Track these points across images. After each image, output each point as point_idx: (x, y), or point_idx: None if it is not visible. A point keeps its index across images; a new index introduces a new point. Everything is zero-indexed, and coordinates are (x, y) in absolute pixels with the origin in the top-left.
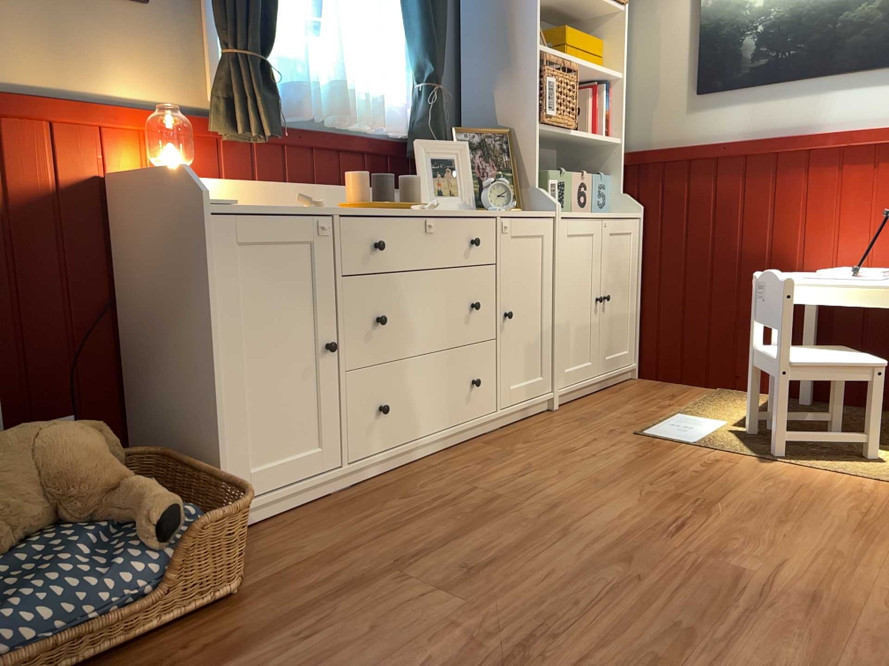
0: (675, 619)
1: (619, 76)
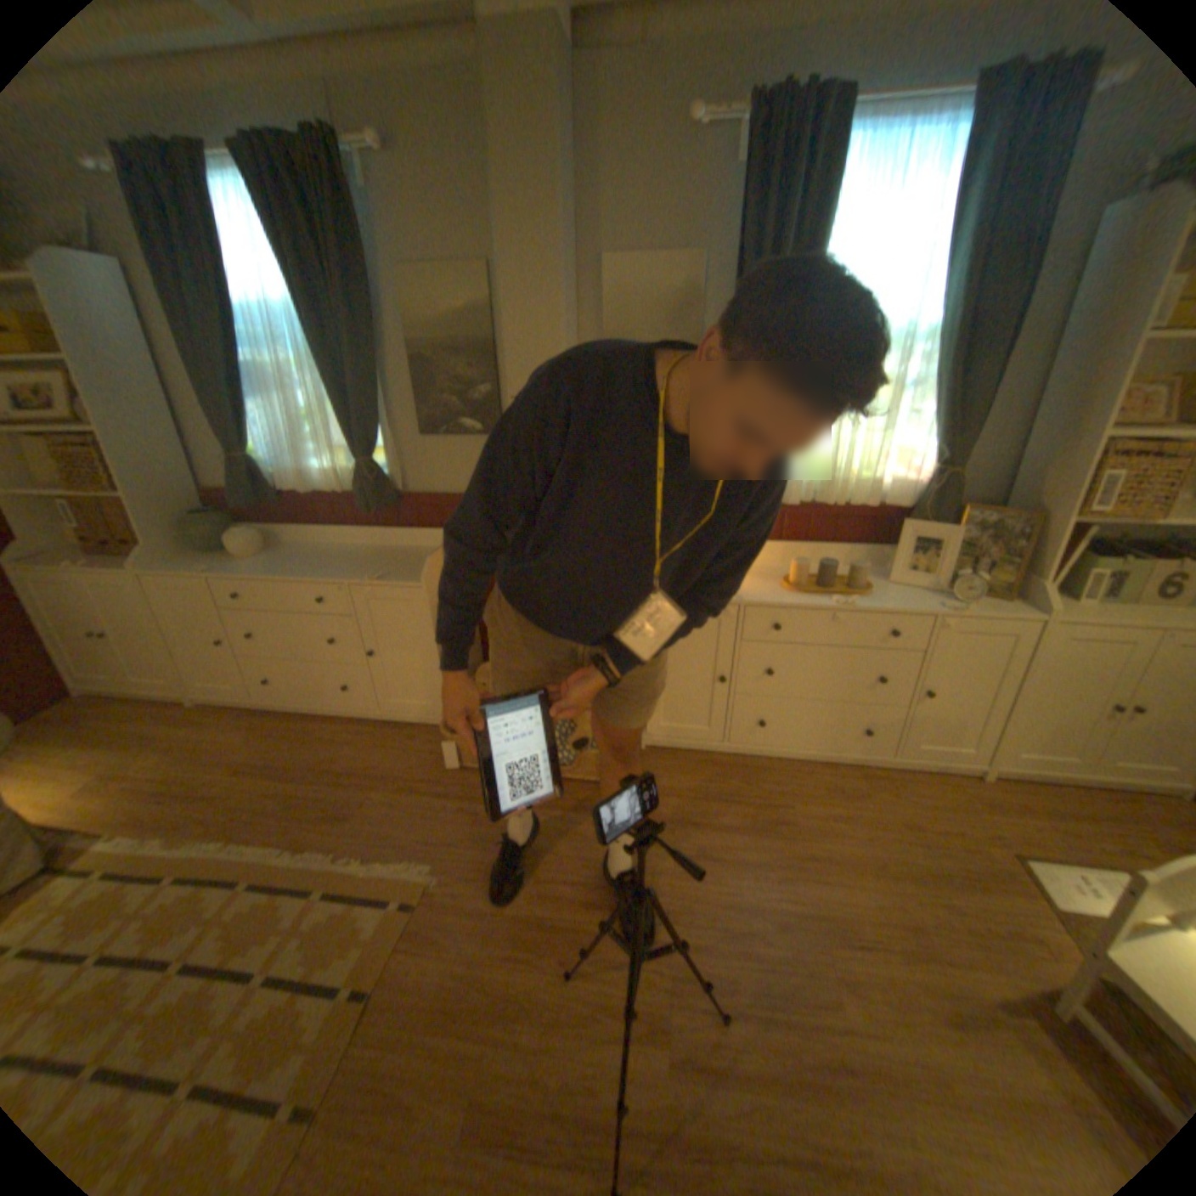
0: (741, 983)
1: None
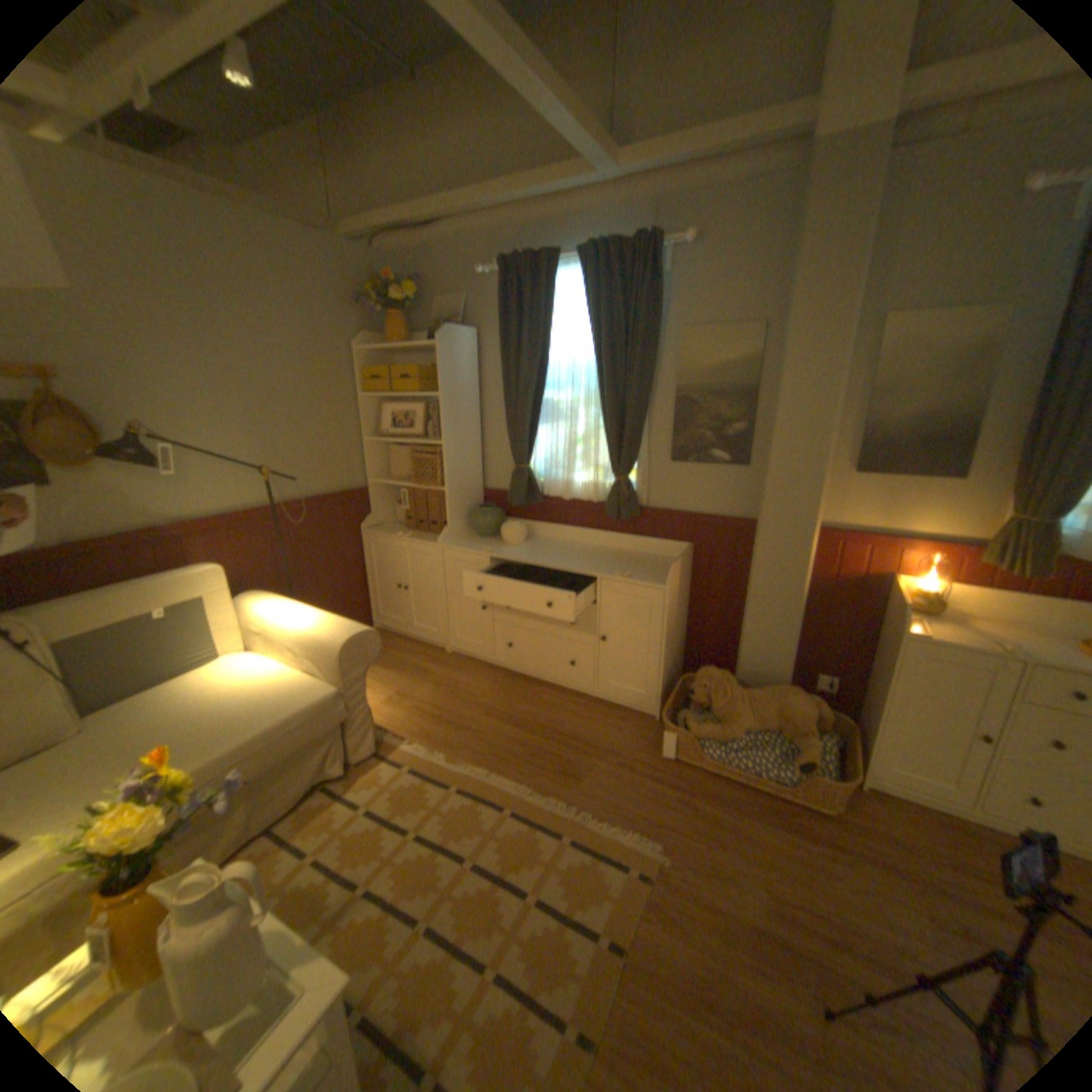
0: None
1: None
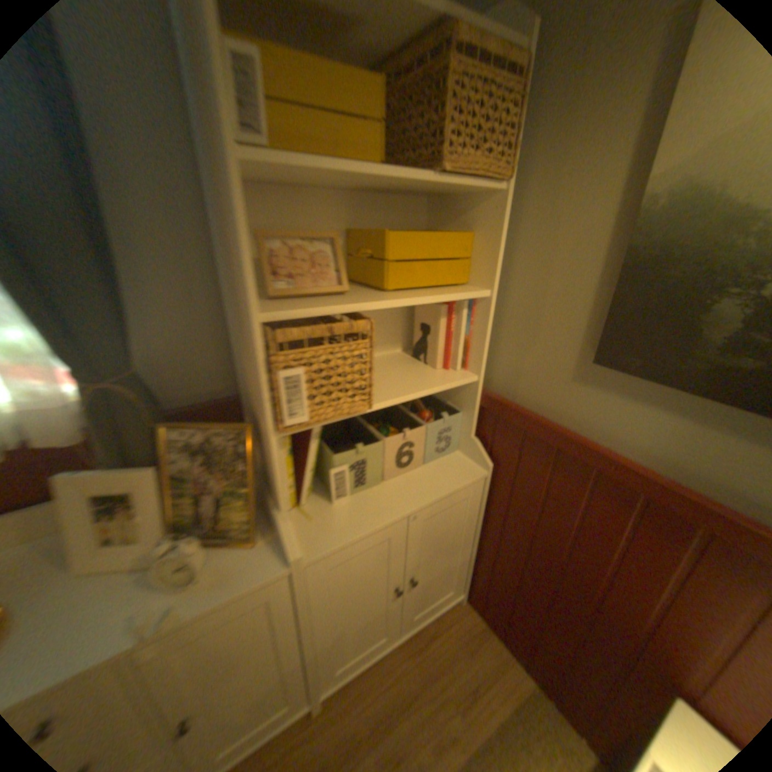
0: None
1: (484, 296)
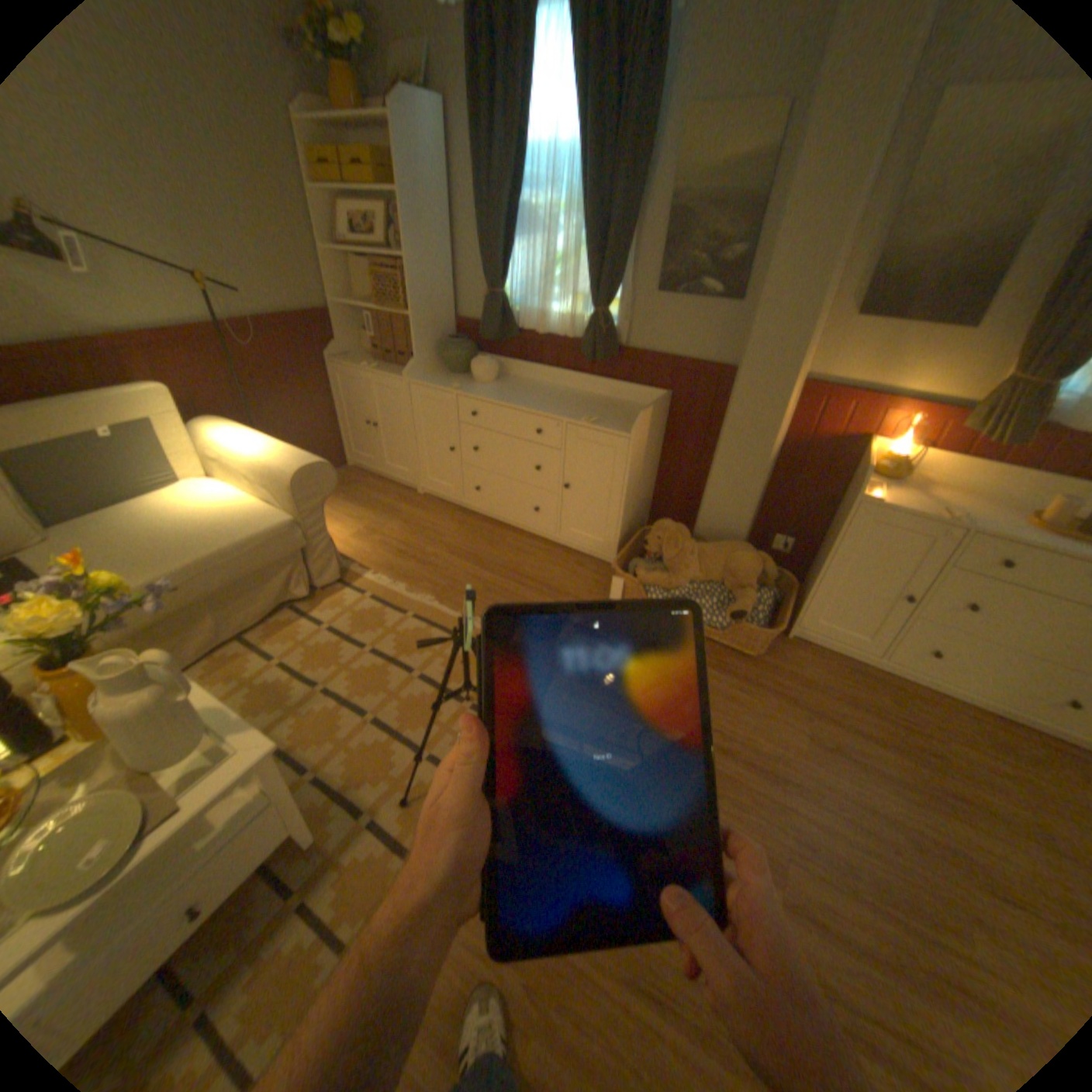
0: (864, 872)
1: None
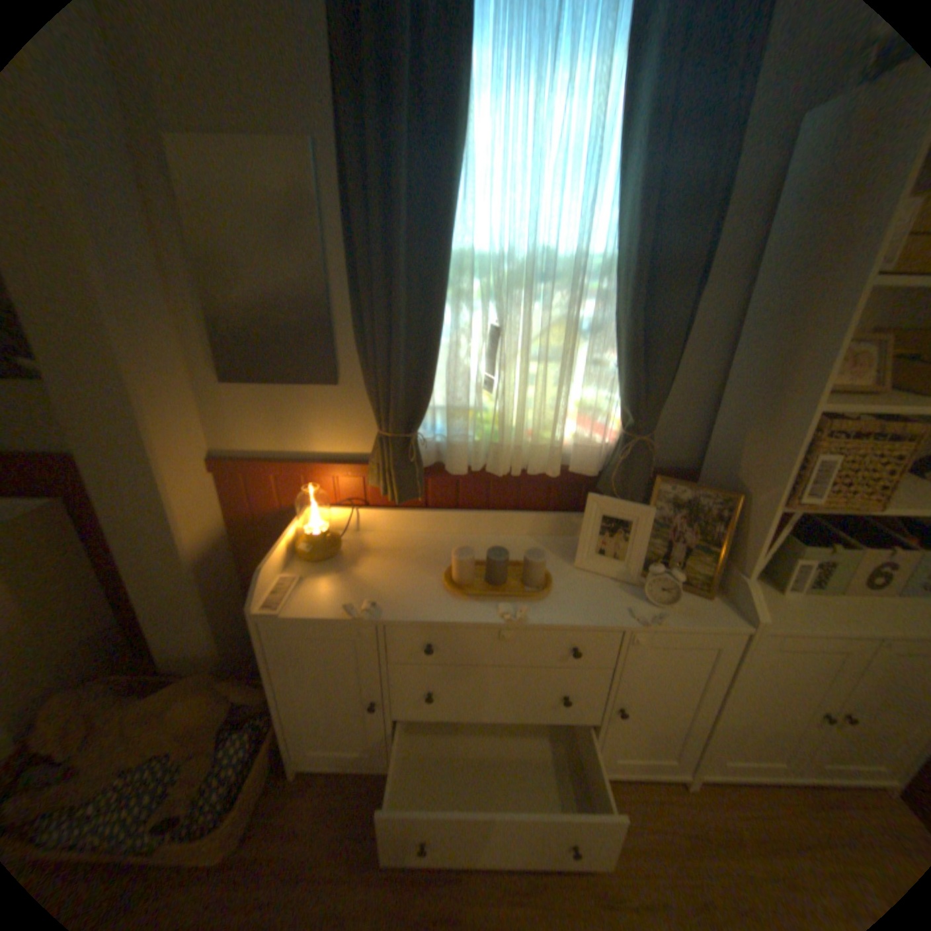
0: None
1: None
